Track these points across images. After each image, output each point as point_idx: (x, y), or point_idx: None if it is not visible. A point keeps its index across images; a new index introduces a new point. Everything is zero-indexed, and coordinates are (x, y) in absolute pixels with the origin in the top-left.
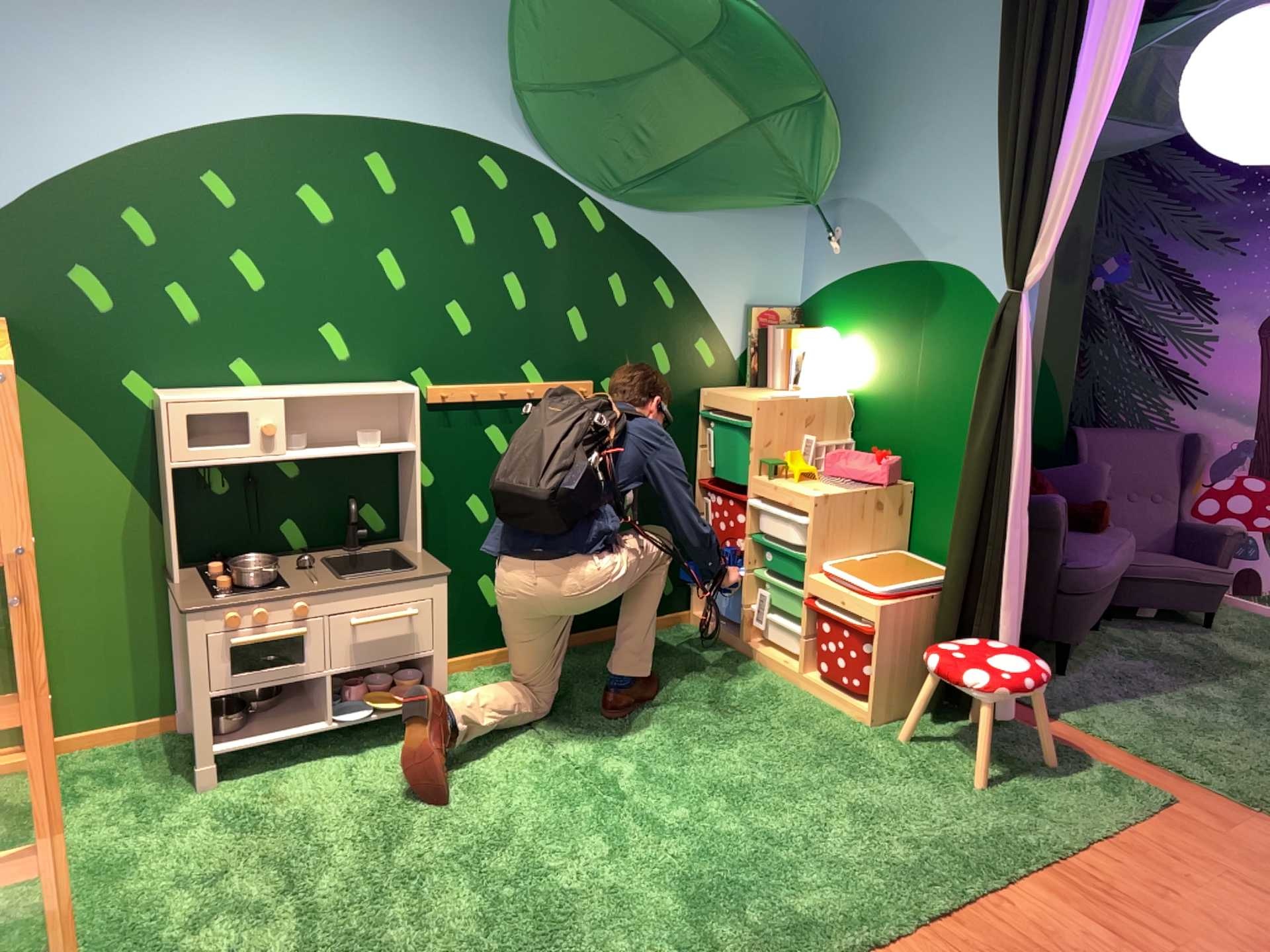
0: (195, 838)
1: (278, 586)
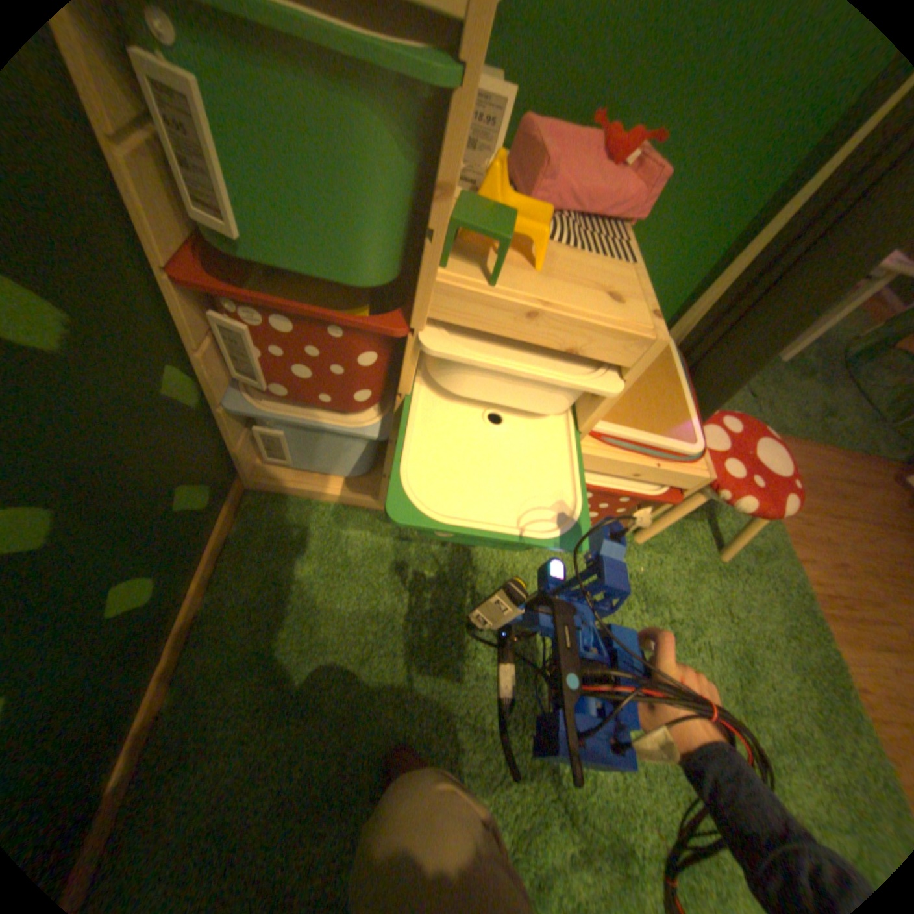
0: None
1: None
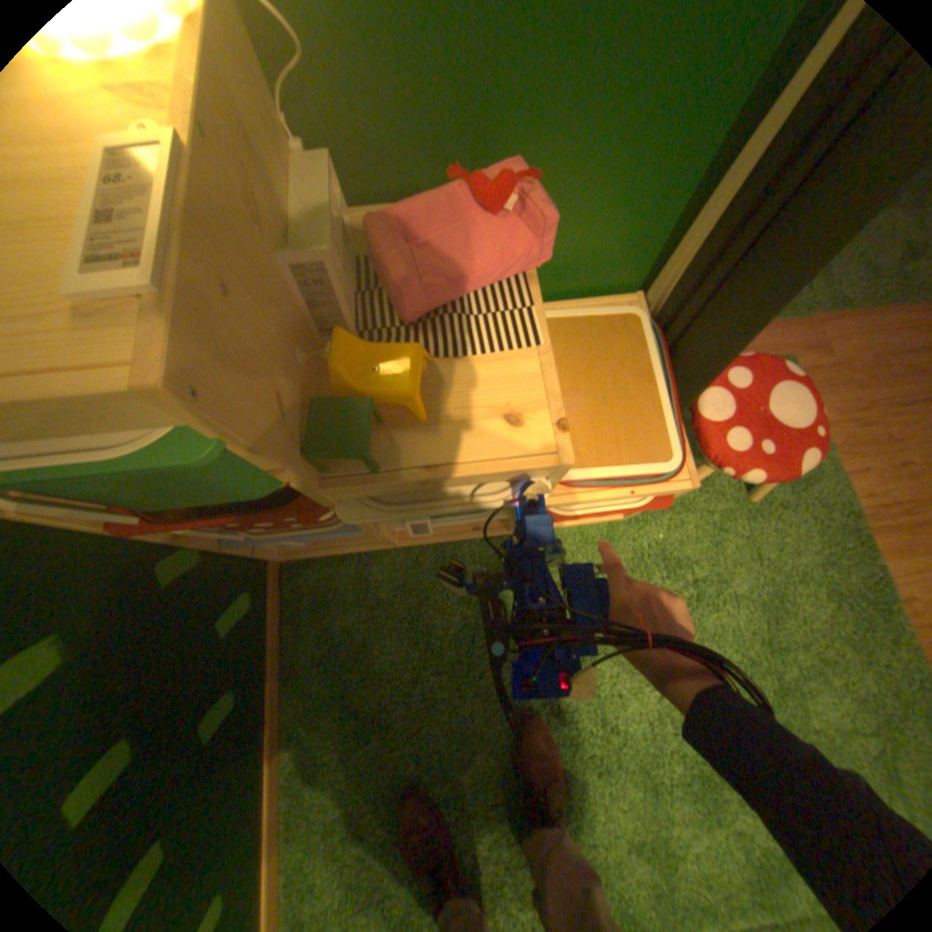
0: None
1: None
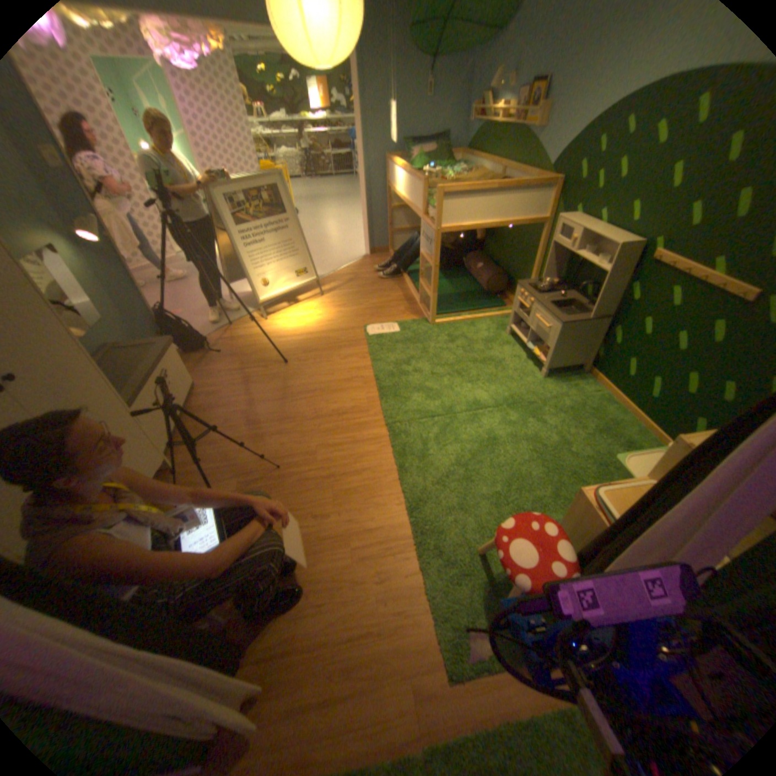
0: (478, 334)
1: (537, 293)
